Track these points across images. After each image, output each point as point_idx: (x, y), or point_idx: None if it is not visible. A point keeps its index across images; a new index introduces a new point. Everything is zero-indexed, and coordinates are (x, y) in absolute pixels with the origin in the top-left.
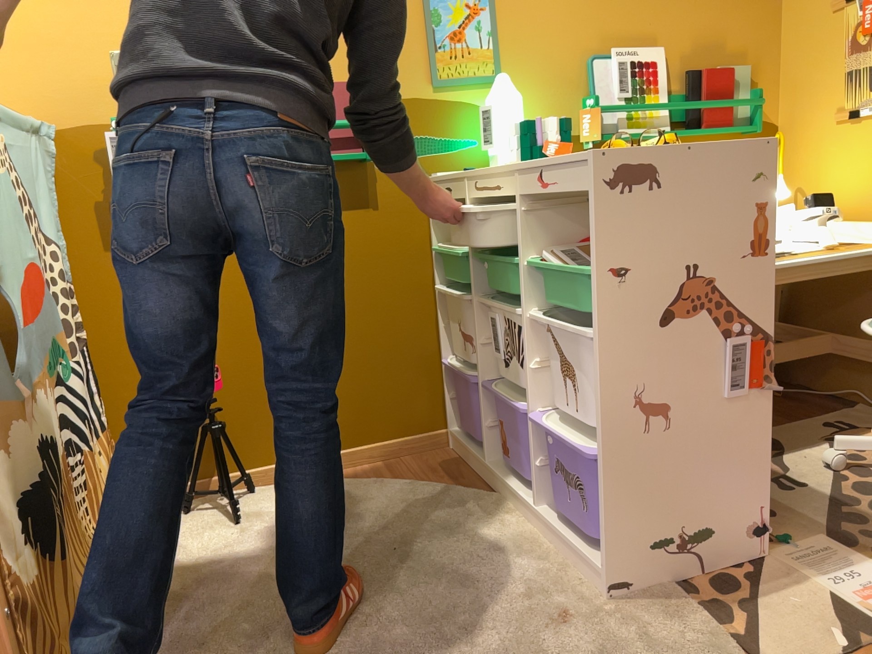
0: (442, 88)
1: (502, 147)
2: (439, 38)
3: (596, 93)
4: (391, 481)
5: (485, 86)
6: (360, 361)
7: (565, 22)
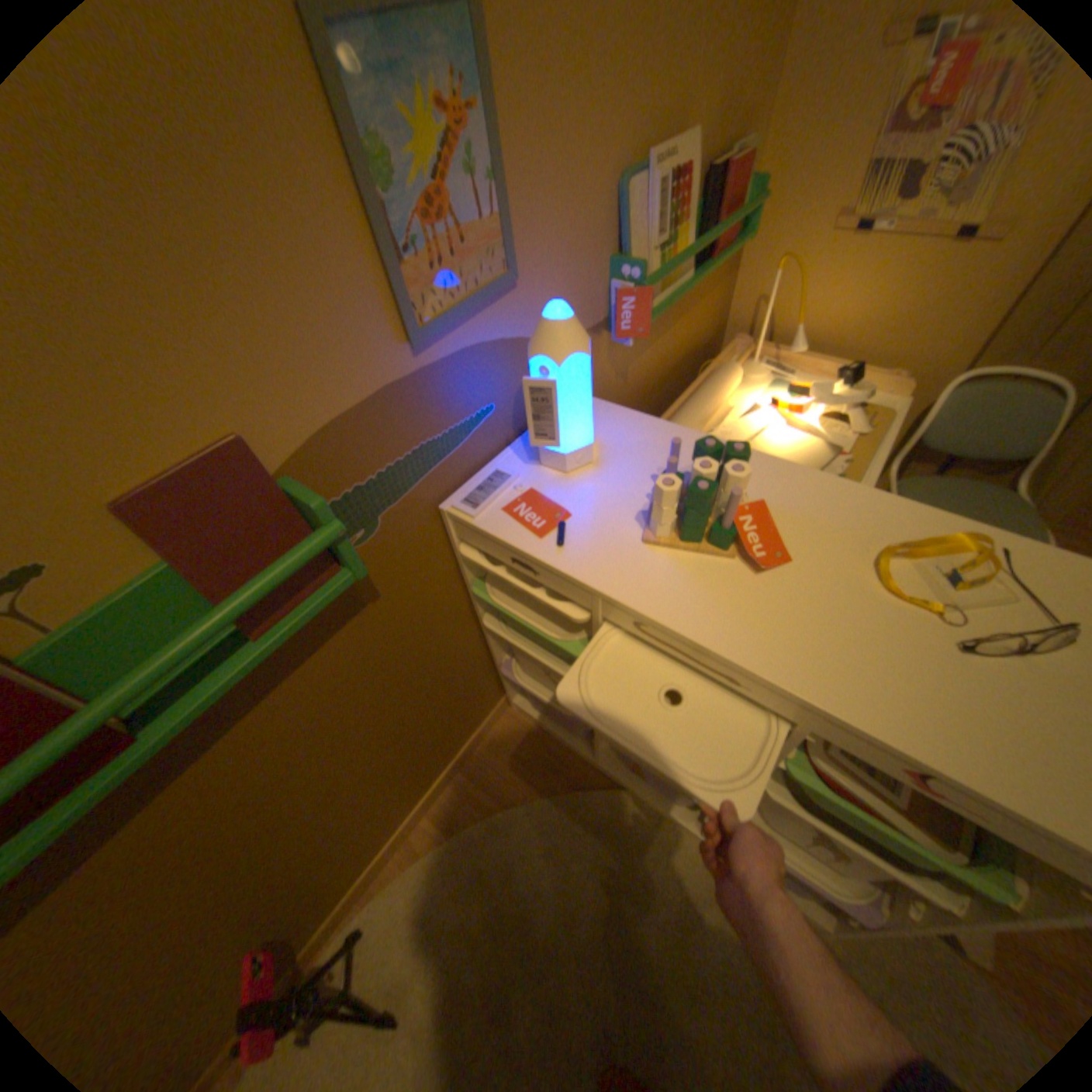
0: (429, 342)
1: (572, 440)
2: (400, 223)
3: (632, 246)
4: (504, 816)
5: (494, 302)
6: (415, 738)
7: (598, 99)
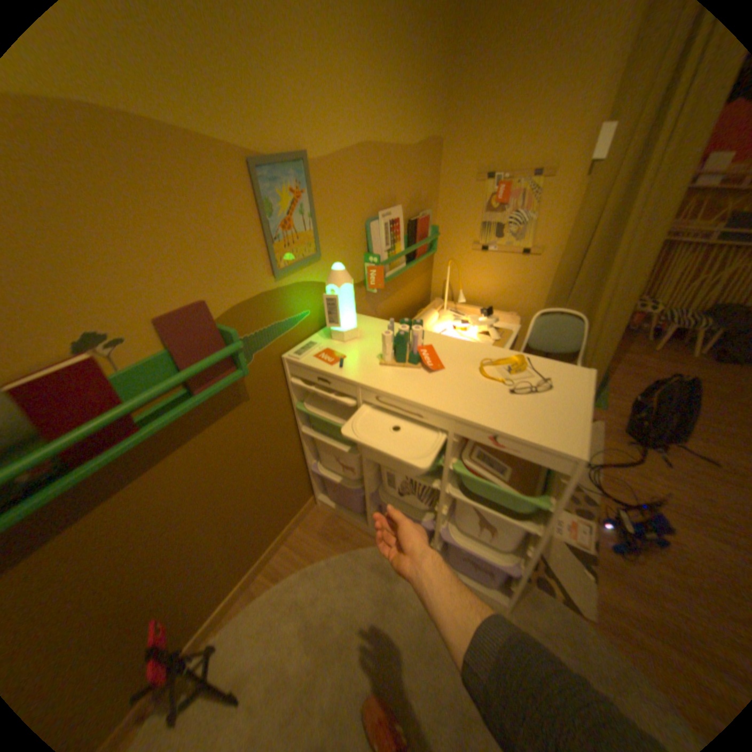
0: (282, 277)
1: (346, 325)
2: (274, 229)
3: (373, 250)
4: (311, 567)
5: (310, 265)
6: (258, 504)
7: (353, 193)
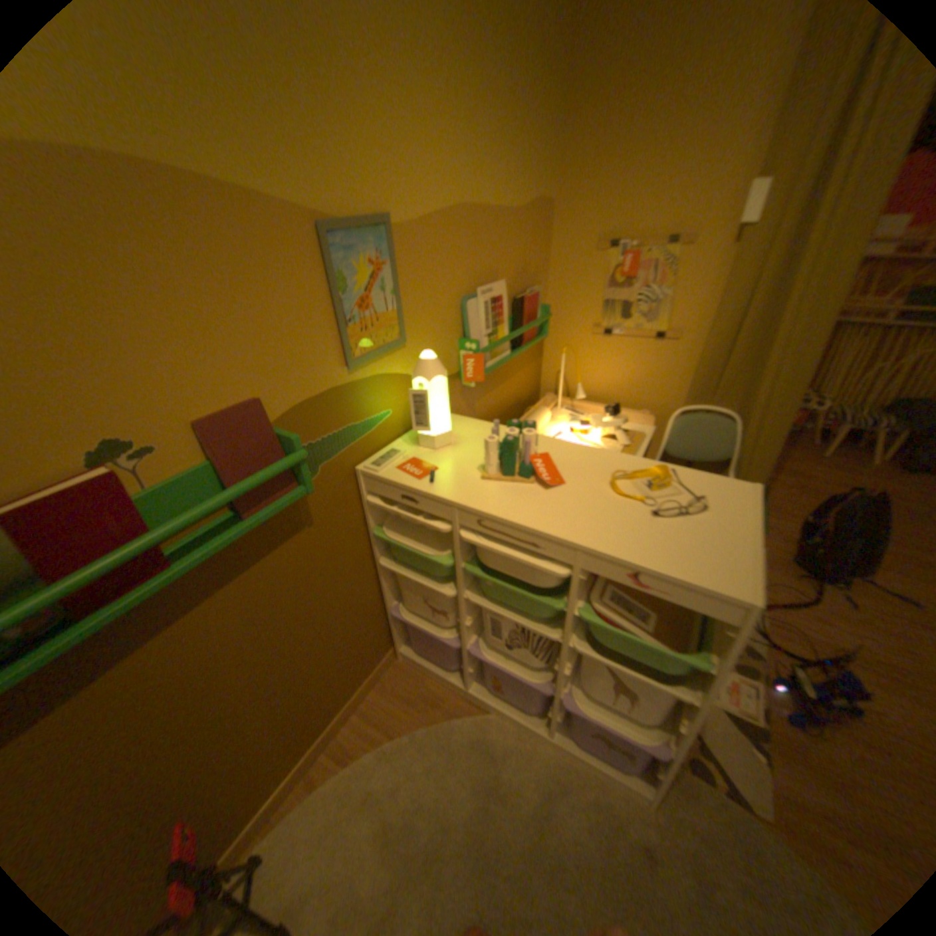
0: (358, 368)
1: (438, 428)
2: (348, 309)
3: (471, 334)
4: (392, 745)
5: (393, 353)
6: (323, 662)
7: (447, 264)
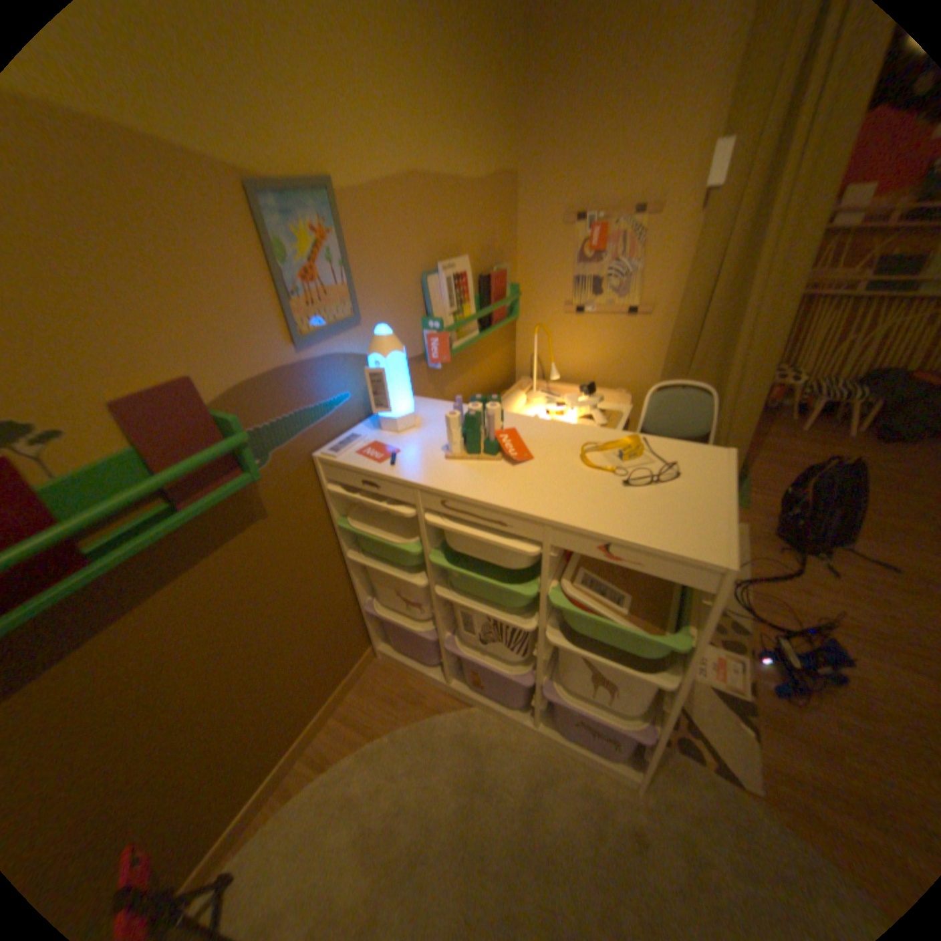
0: (305, 345)
1: (399, 409)
2: (288, 279)
3: (433, 311)
4: (371, 746)
5: (346, 330)
6: (291, 664)
7: (401, 236)
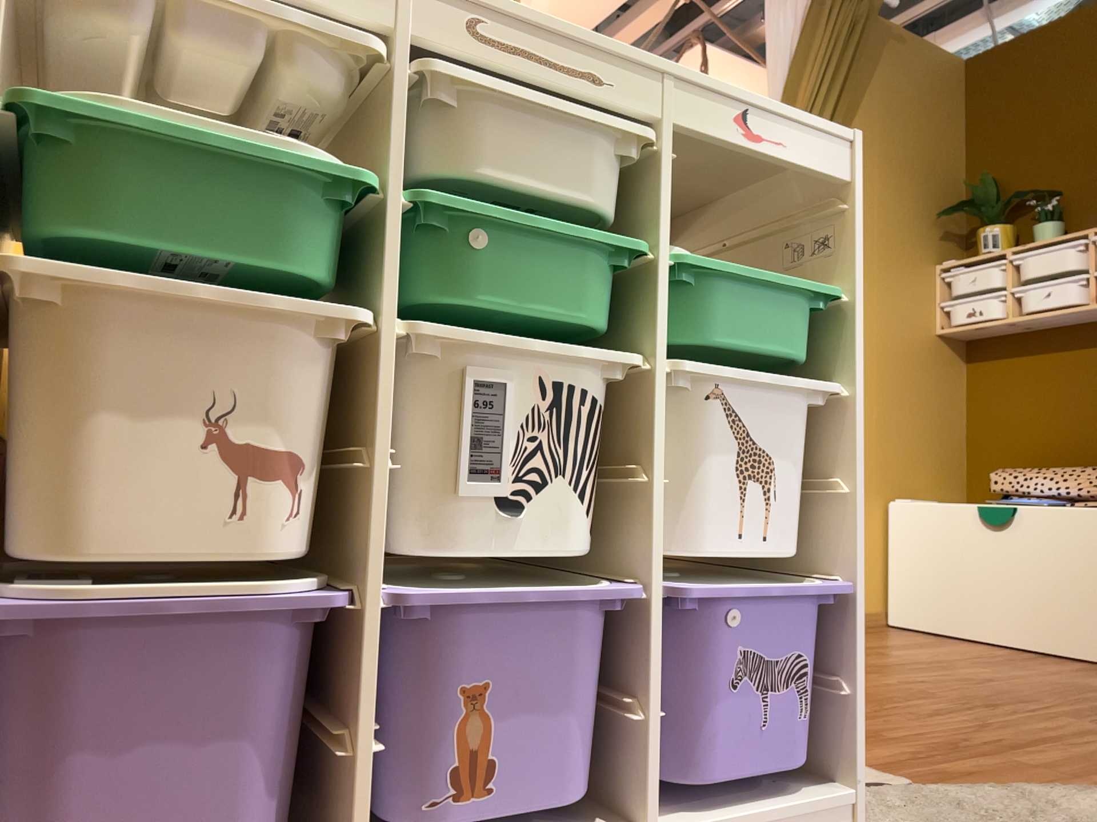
0: None
1: None
2: None
3: None
4: None
5: None
6: None
7: None
